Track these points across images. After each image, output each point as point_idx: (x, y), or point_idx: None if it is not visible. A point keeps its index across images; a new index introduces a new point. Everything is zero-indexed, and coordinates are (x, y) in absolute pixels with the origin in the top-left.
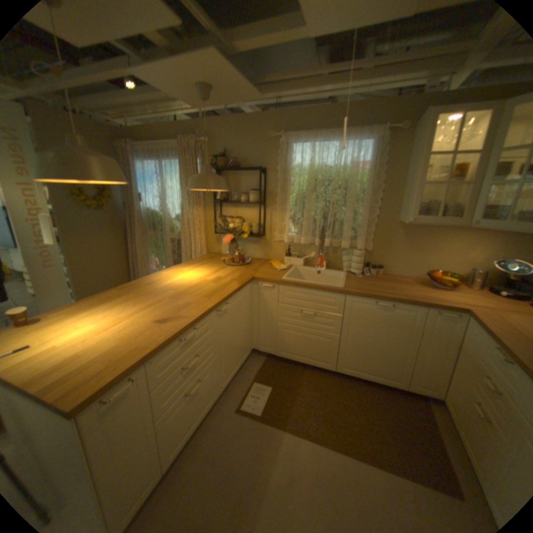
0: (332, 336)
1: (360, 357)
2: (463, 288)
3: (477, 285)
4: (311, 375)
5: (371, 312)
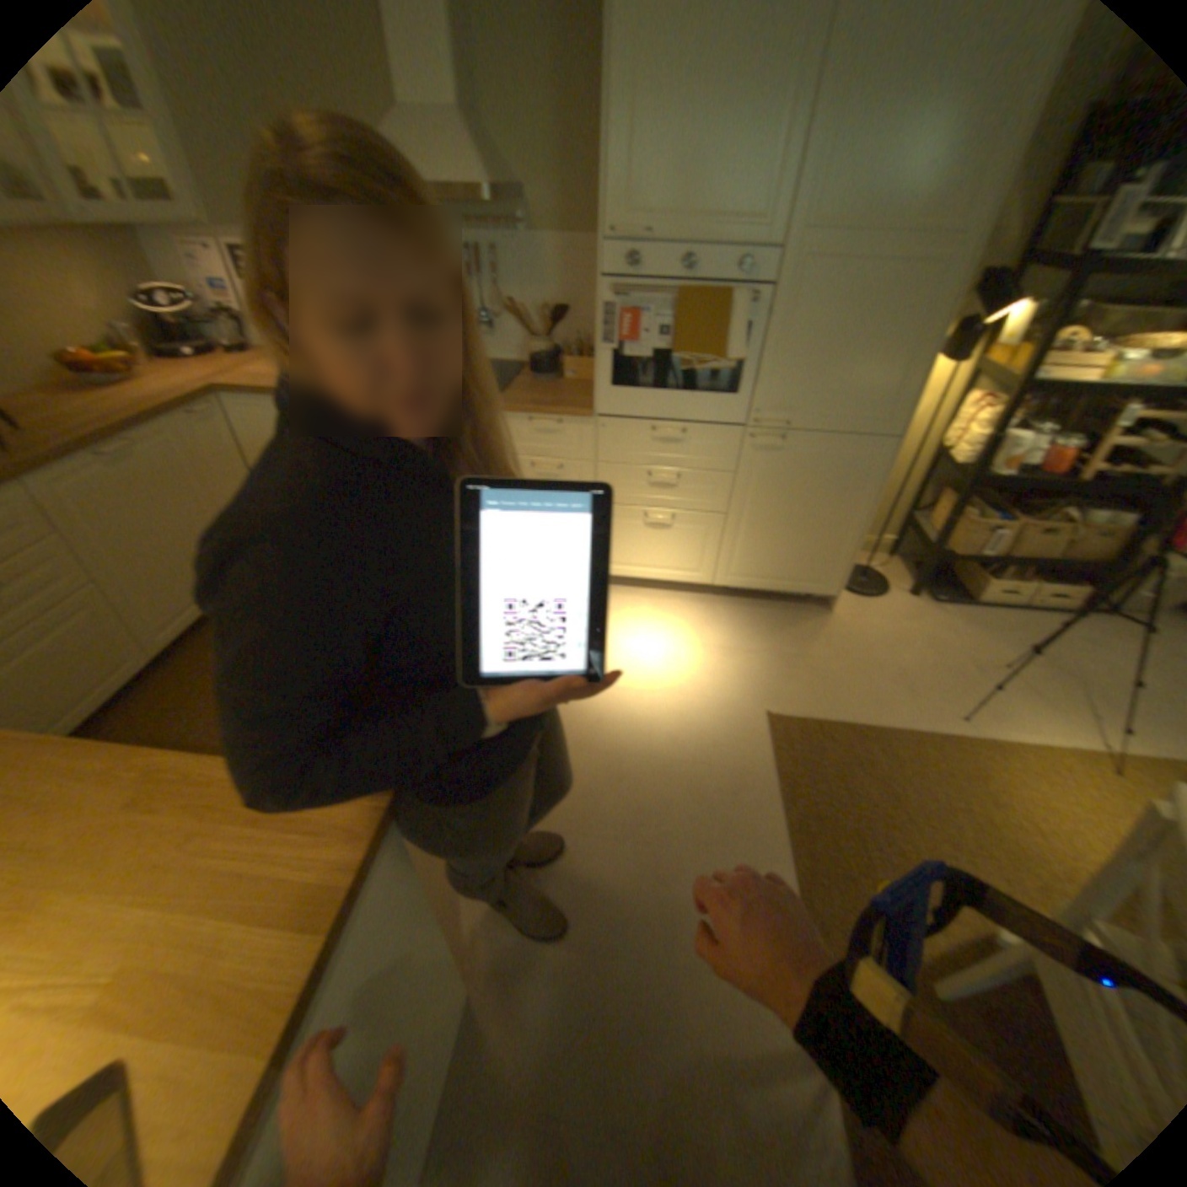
0: (83, 599)
1: (162, 589)
2: (135, 372)
3: (144, 357)
4: (127, 720)
5: (105, 484)
